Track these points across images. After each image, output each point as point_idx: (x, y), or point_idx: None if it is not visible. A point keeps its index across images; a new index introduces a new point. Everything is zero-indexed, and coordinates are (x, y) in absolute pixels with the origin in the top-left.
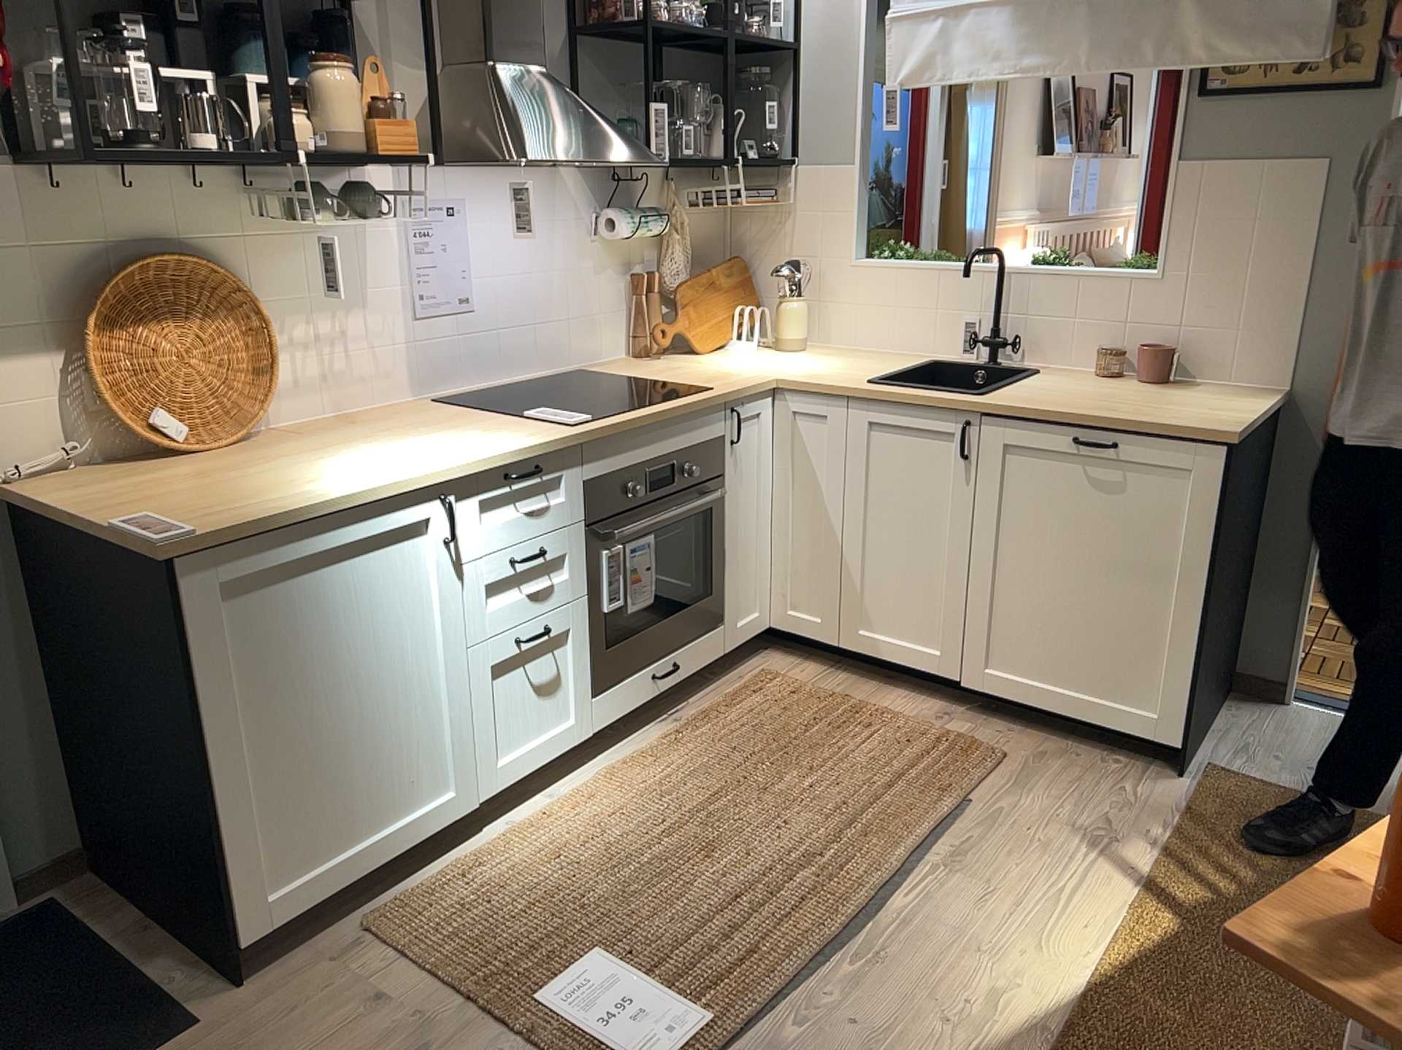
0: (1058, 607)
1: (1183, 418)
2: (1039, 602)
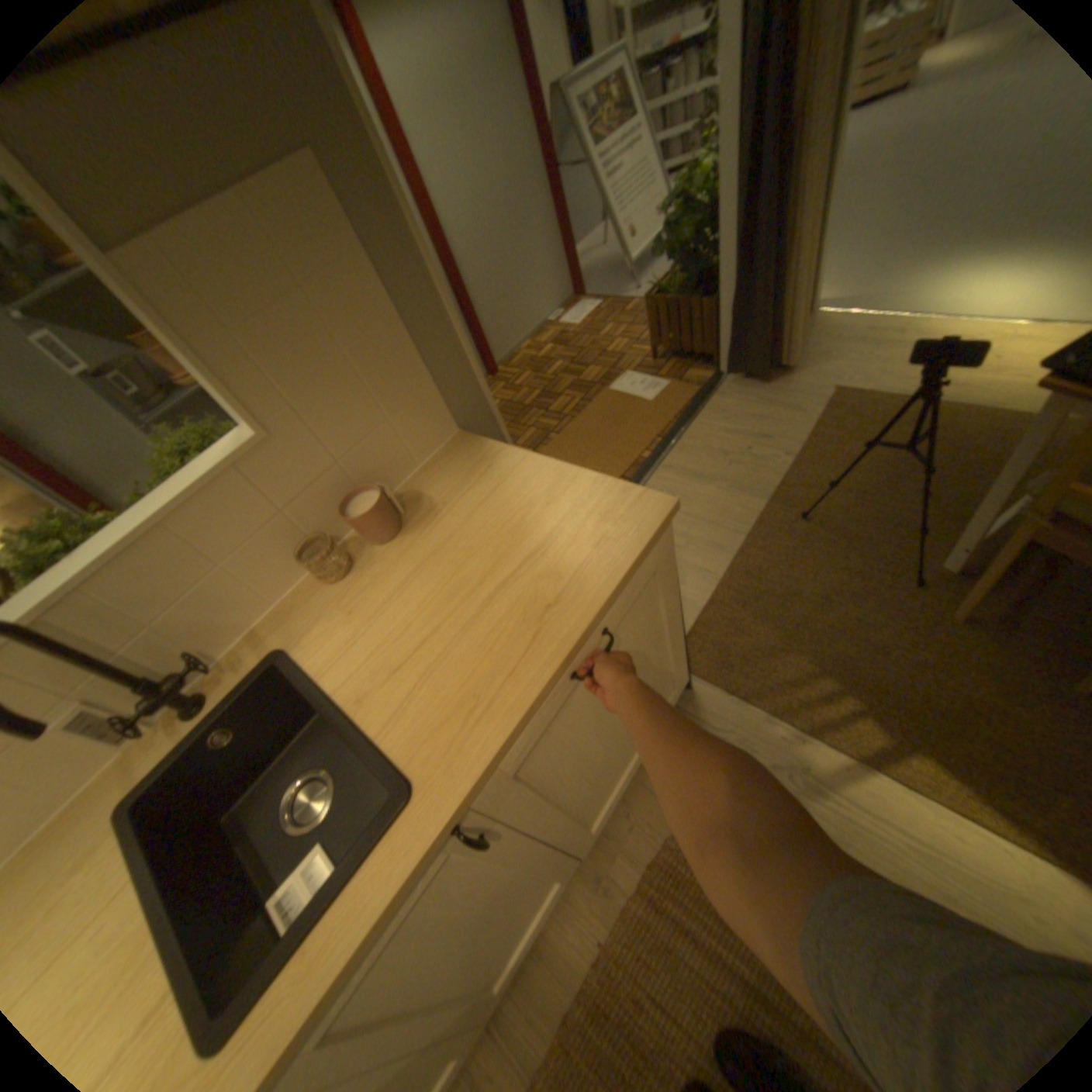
0: (608, 753)
1: (605, 542)
2: (597, 771)
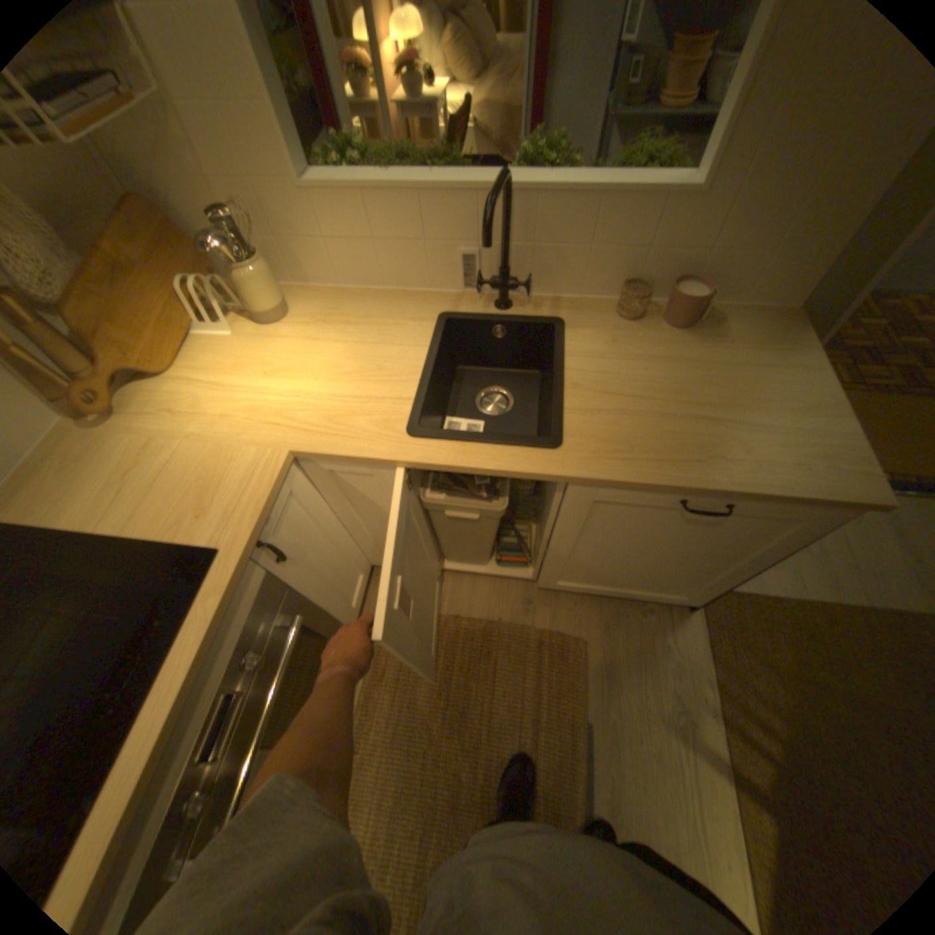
0: (619, 567)
1: (805, 470)
2: (603, 565)
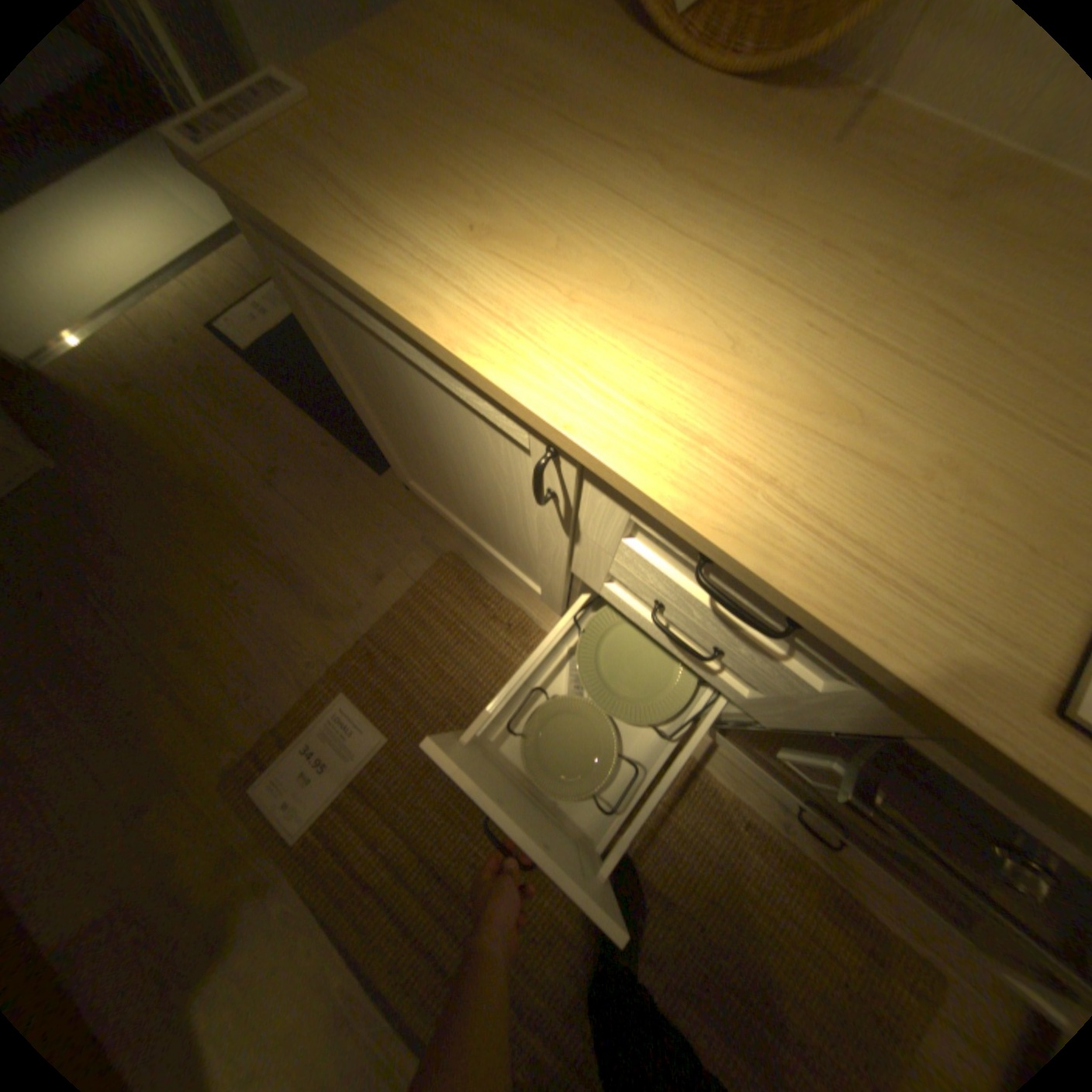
0: None
1: None
2: None
